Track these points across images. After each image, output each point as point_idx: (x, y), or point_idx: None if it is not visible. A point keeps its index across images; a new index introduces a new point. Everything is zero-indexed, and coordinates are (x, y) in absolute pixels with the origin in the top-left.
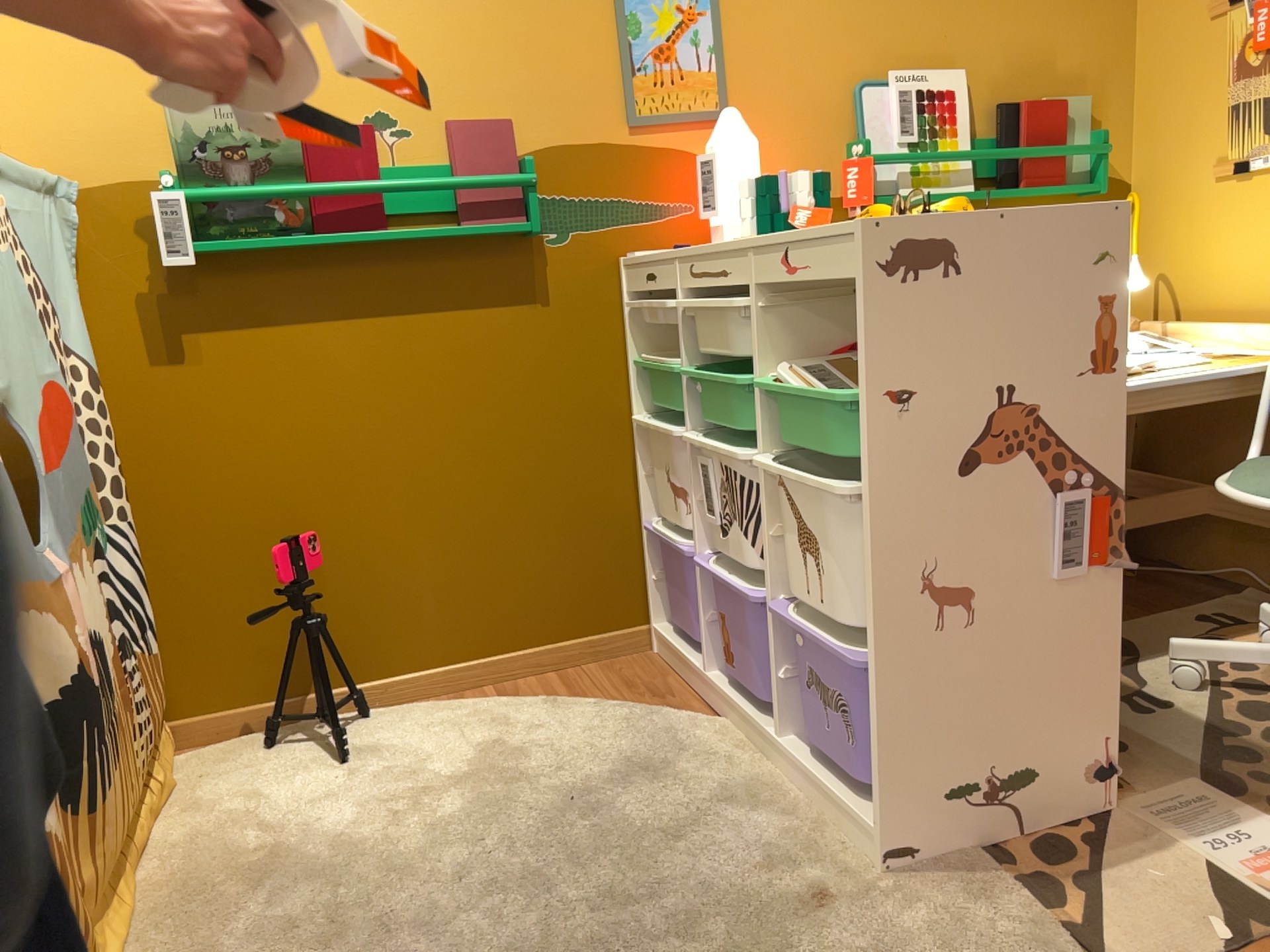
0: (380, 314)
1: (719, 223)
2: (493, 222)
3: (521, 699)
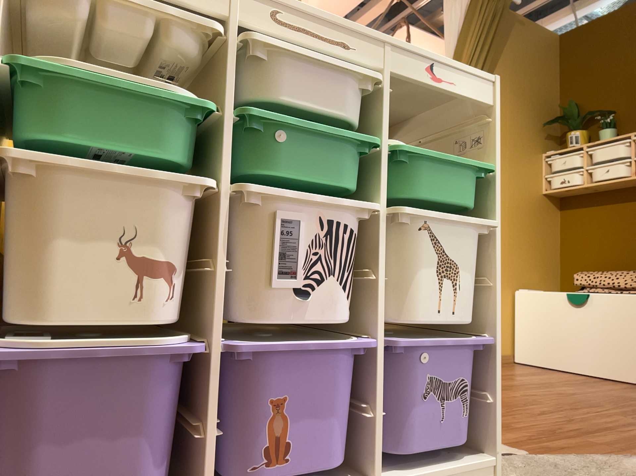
0: None
1: None
2: None
3: None
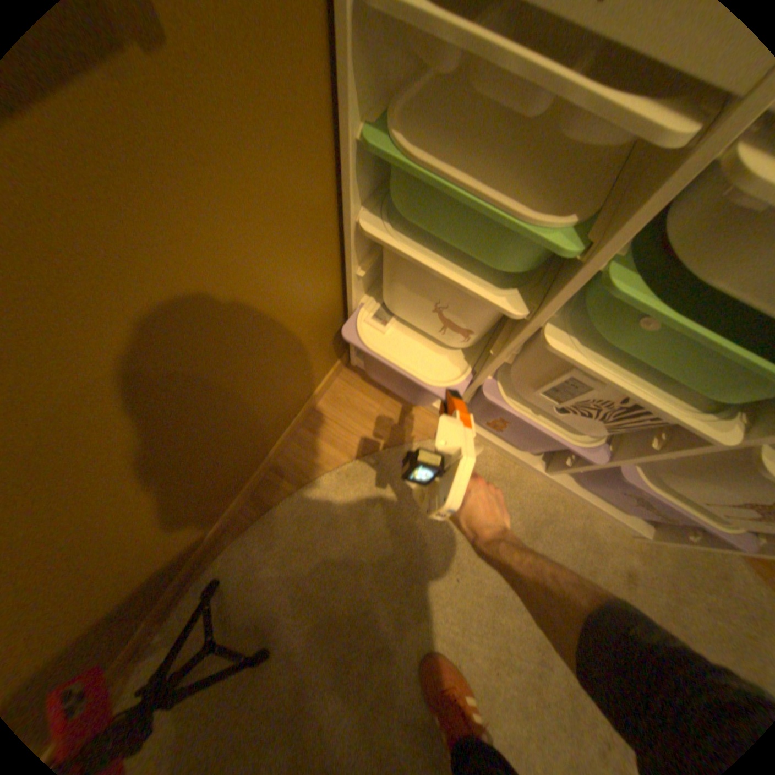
0: None
1: None
2: None
3: (316, 481)
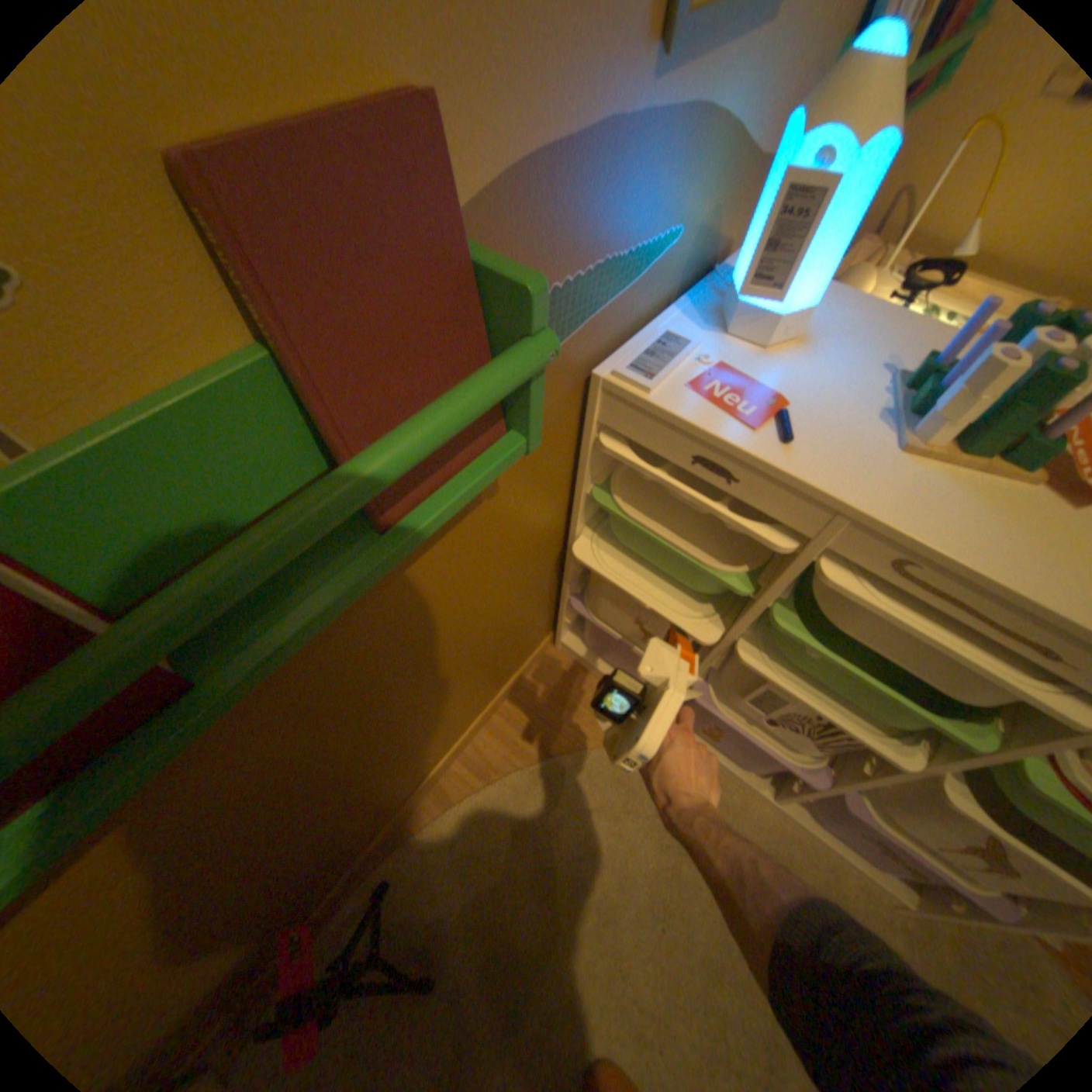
0: (230, 723)
1: (764, 298)
2: (452, 473)
3: (506, 778)
